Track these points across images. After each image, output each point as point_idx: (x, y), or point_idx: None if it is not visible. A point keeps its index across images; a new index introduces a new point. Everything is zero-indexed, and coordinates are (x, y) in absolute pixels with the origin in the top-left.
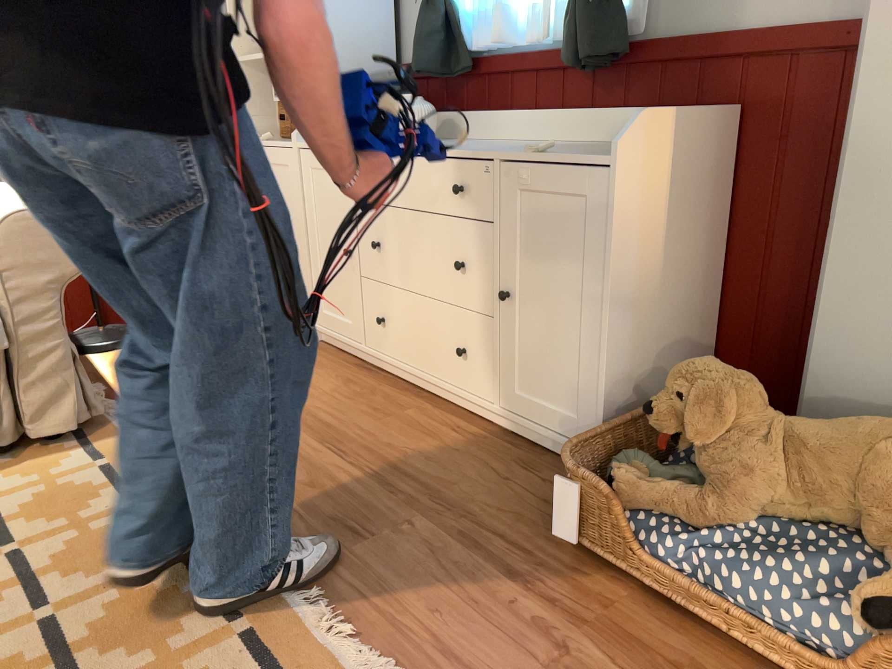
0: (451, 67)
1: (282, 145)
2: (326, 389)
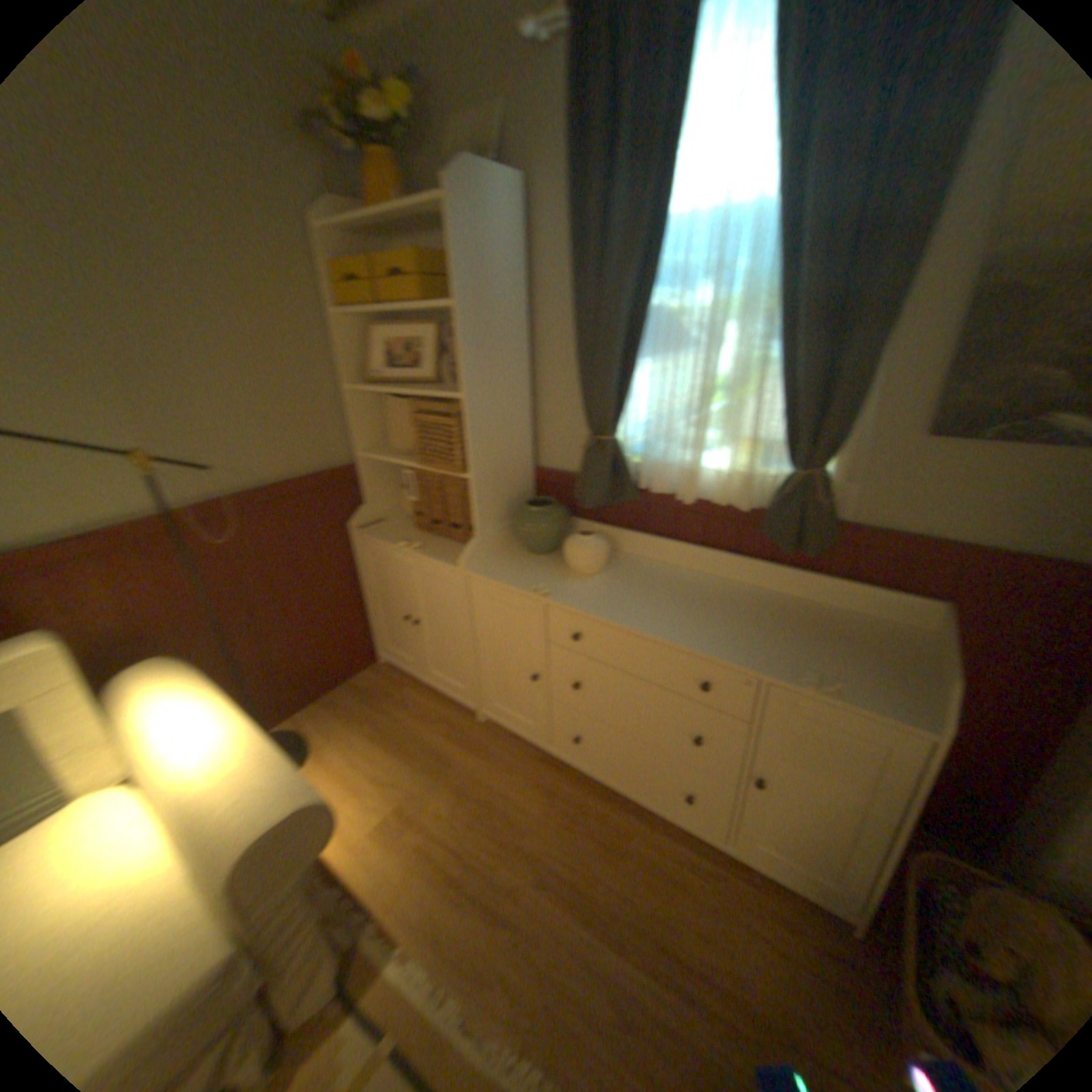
0: (614, 494)
1: (438, 558)
2: (537, 814)
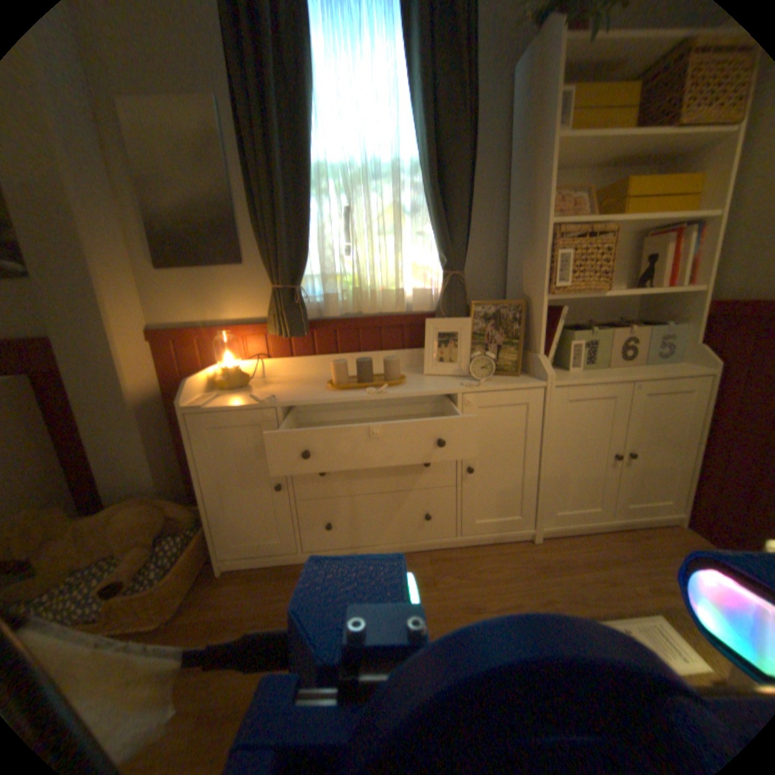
0: None
1: None
2: None
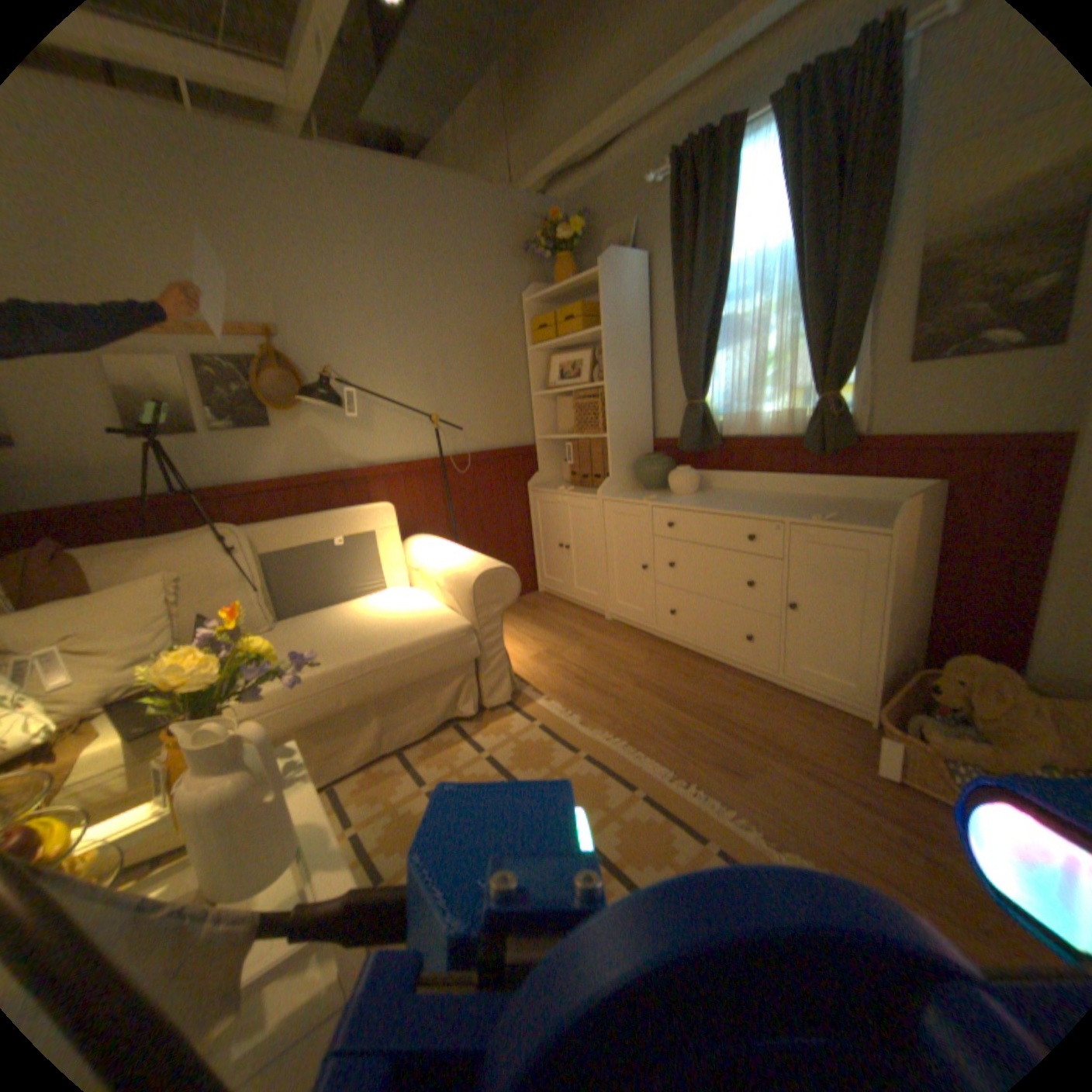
0: (705, 443)
1: (584, 494)
2: (641, 659)
